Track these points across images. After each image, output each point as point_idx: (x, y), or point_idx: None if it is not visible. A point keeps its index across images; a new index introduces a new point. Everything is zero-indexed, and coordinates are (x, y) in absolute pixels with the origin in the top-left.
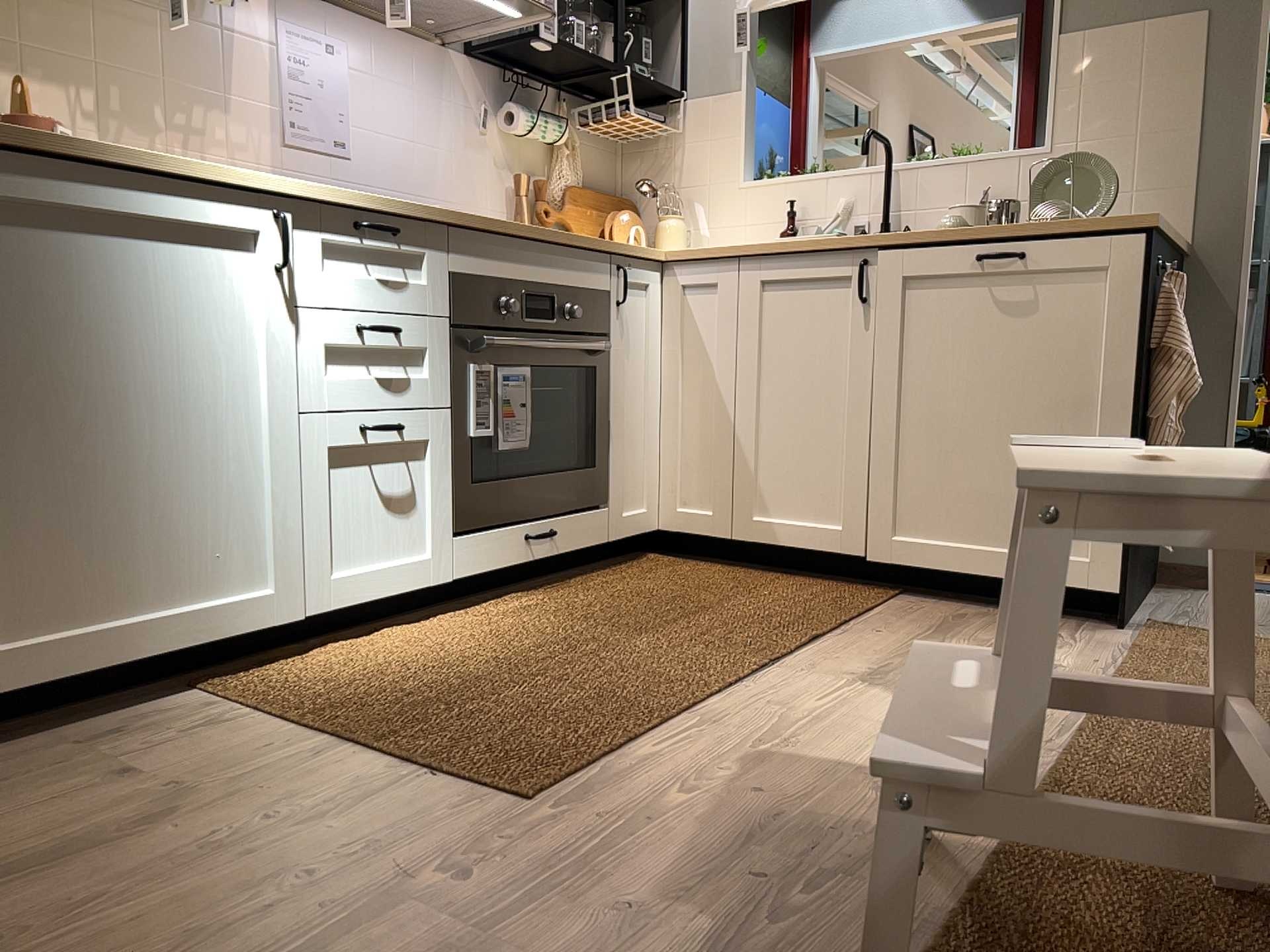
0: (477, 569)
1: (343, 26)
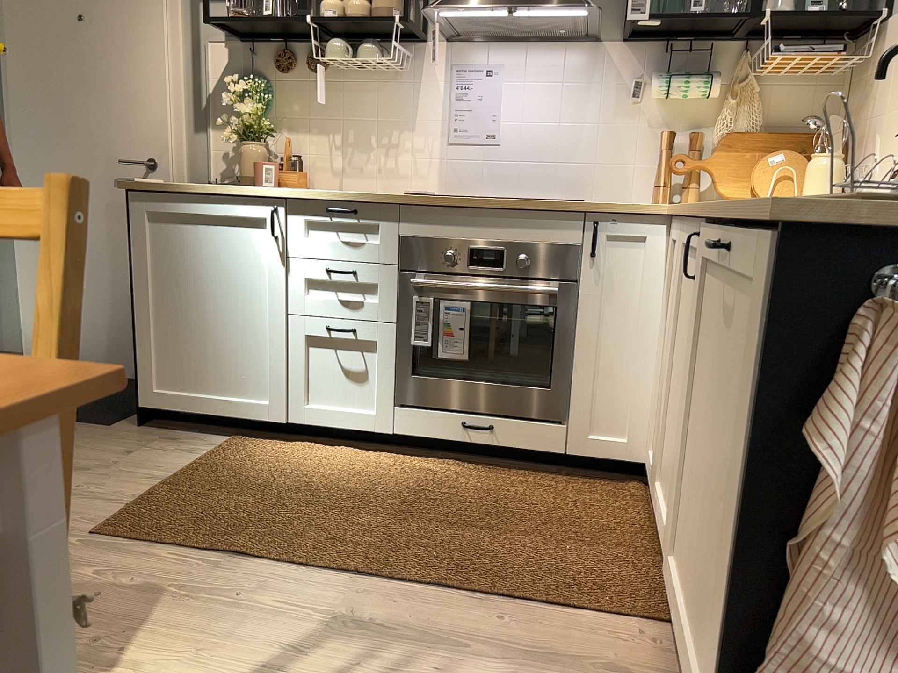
0: (414, 435)
1: (498, 51)
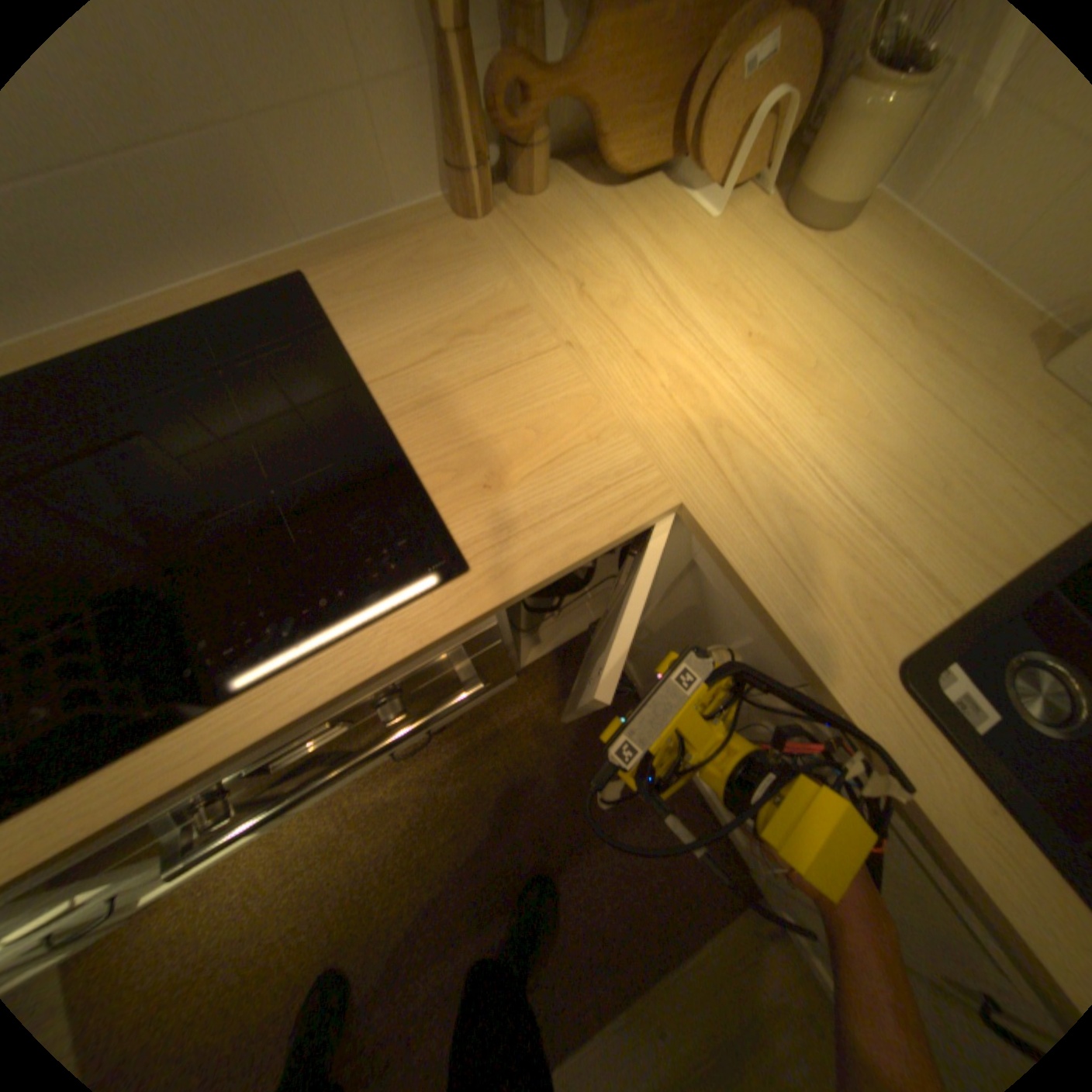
0: None
1: None
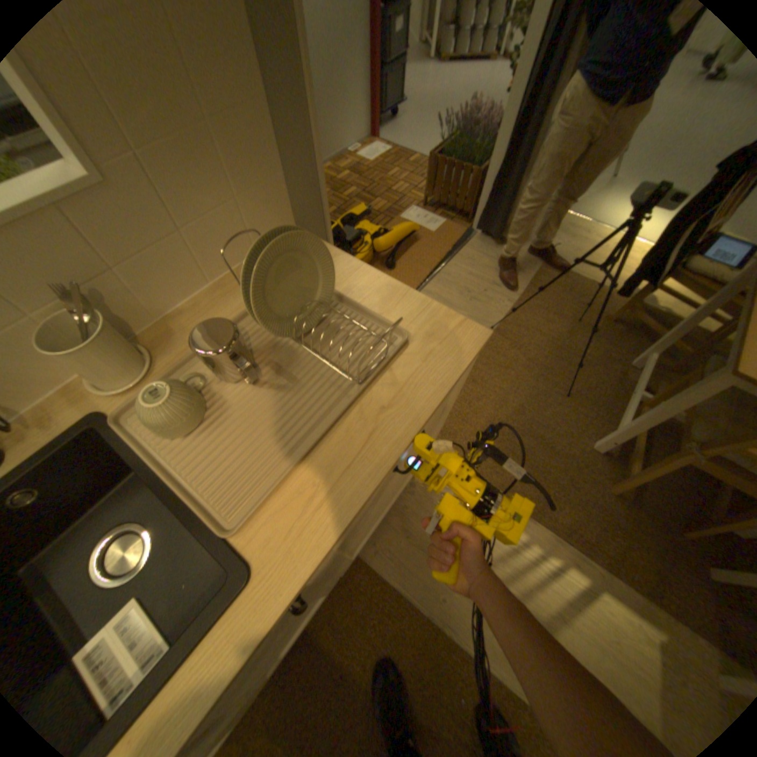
0: None
1: None
